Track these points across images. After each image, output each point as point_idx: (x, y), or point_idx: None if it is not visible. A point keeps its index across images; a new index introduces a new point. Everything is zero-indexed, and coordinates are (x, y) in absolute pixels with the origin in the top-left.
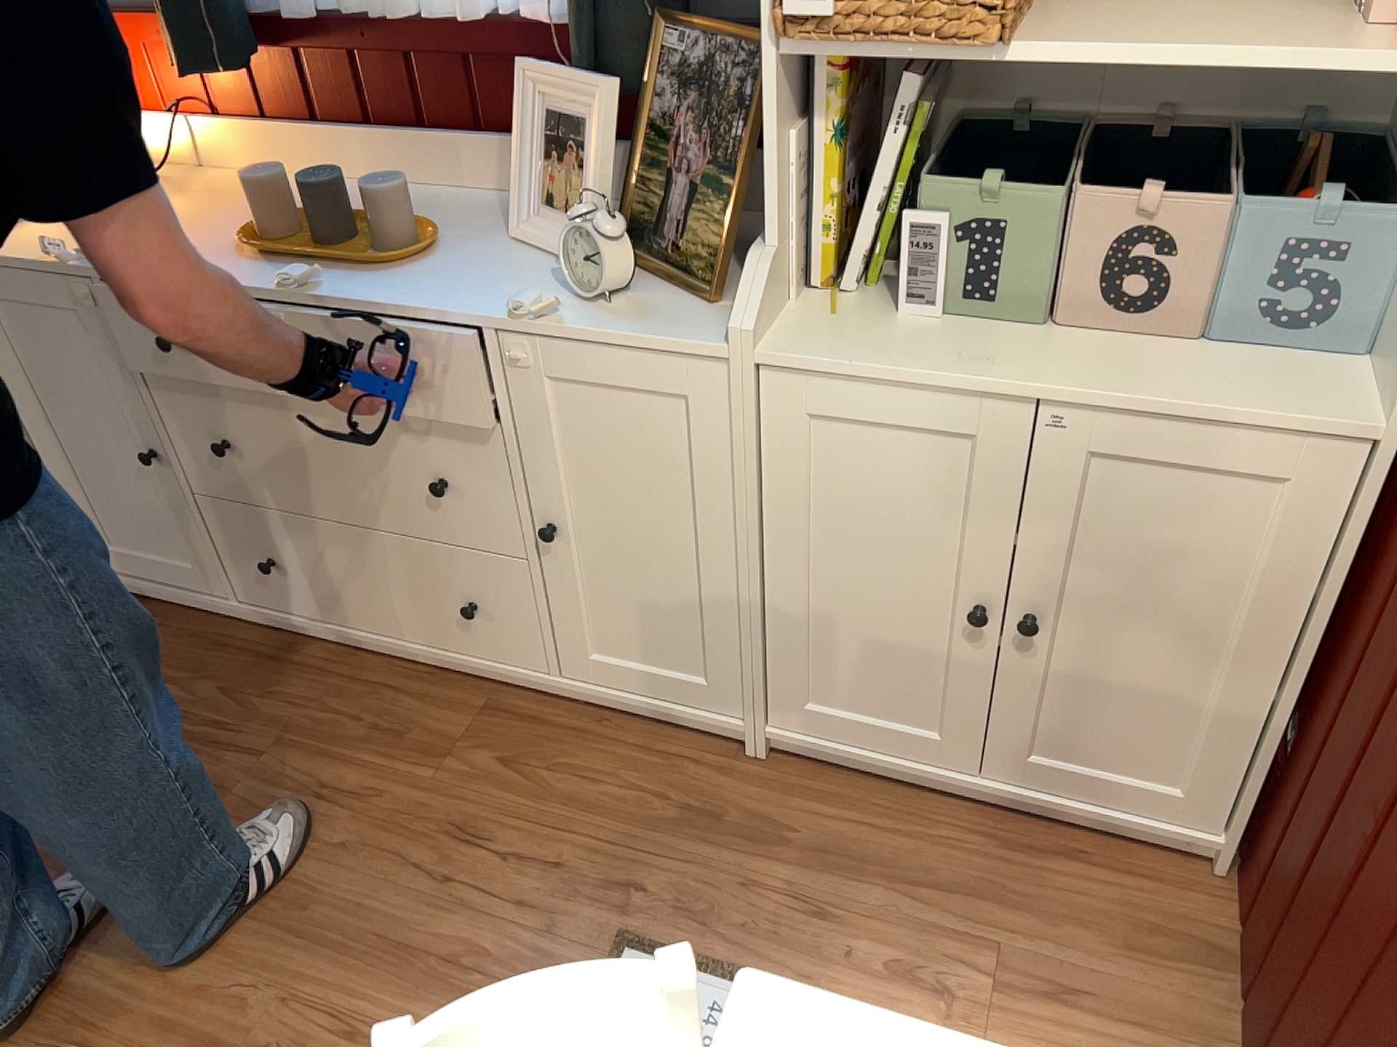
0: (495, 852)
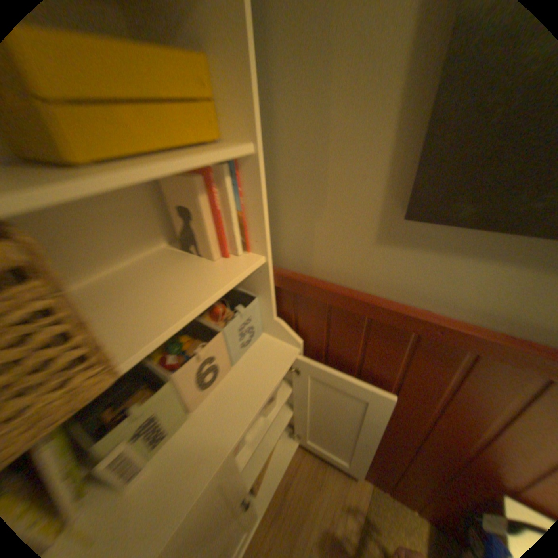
0: None
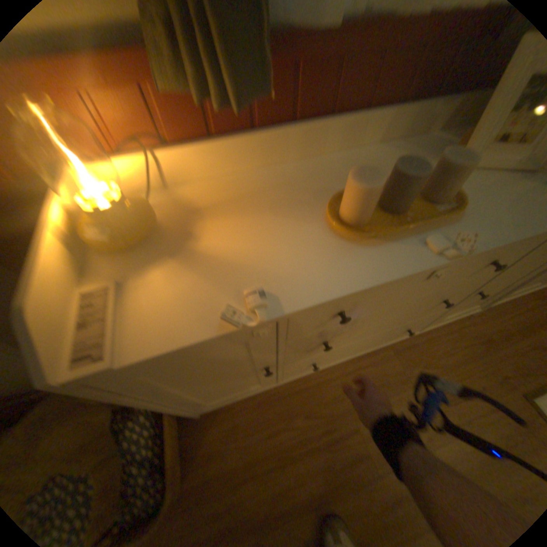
0: (469, 403)
